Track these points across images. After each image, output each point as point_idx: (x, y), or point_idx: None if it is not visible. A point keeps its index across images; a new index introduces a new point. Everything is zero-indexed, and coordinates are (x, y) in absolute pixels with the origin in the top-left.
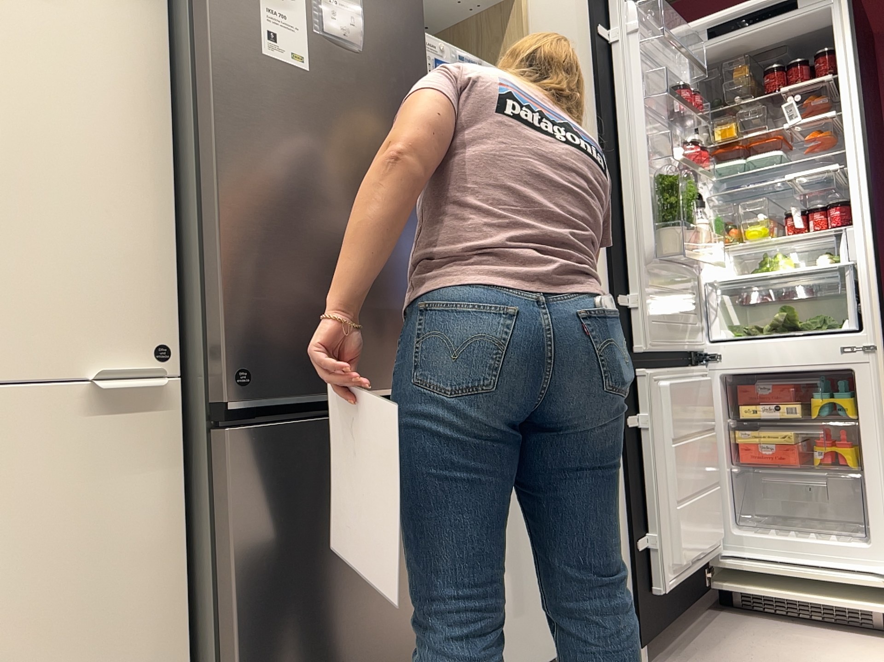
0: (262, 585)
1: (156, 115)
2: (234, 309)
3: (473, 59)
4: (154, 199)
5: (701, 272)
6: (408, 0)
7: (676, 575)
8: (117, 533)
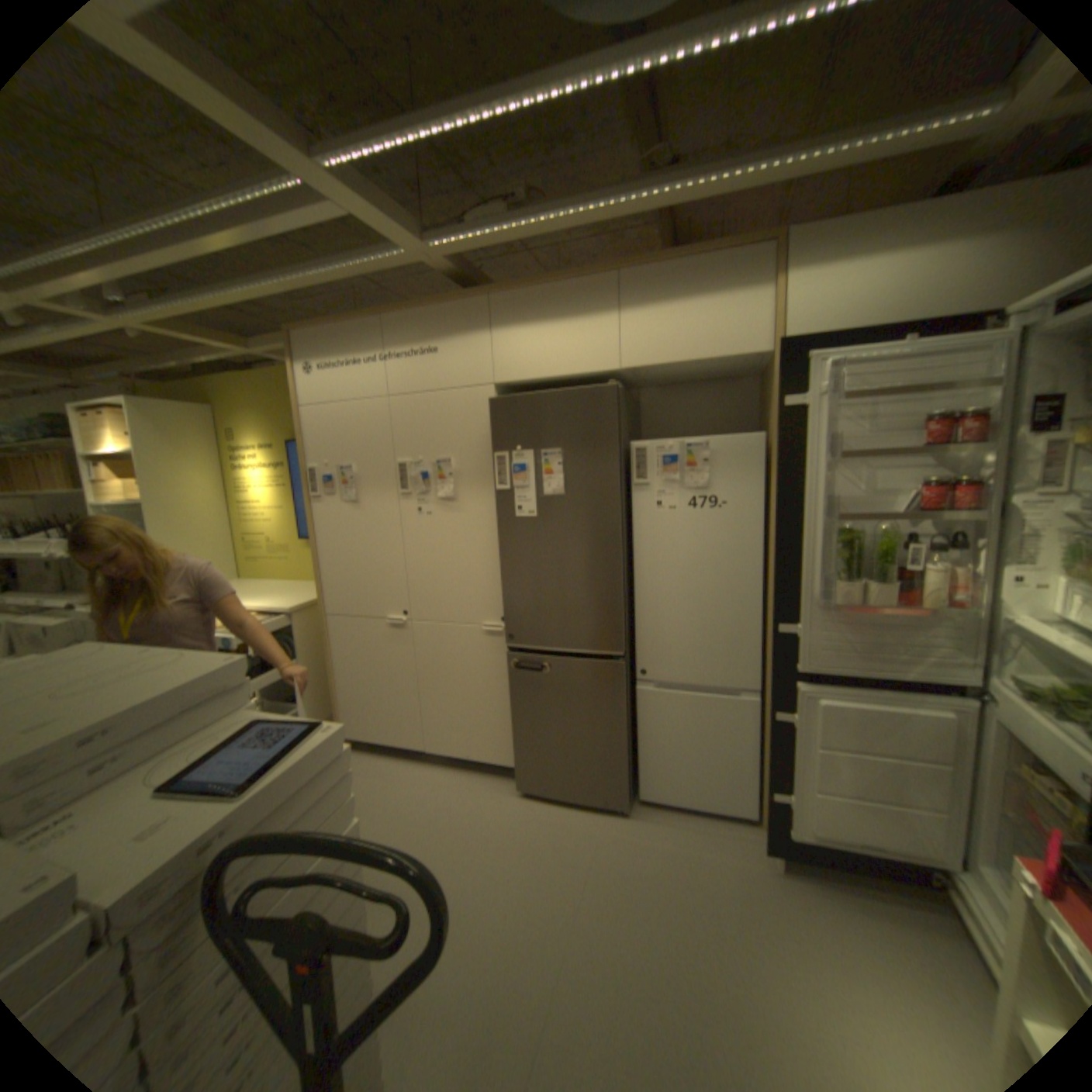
0: (520, 703)
1: (500, 538)
2: (509, 613)
3: (701, 438)
4: (501, 568)
5: (1004, 605)
6: (604, 450)
7: (817, 839)
8: (494, 669)
